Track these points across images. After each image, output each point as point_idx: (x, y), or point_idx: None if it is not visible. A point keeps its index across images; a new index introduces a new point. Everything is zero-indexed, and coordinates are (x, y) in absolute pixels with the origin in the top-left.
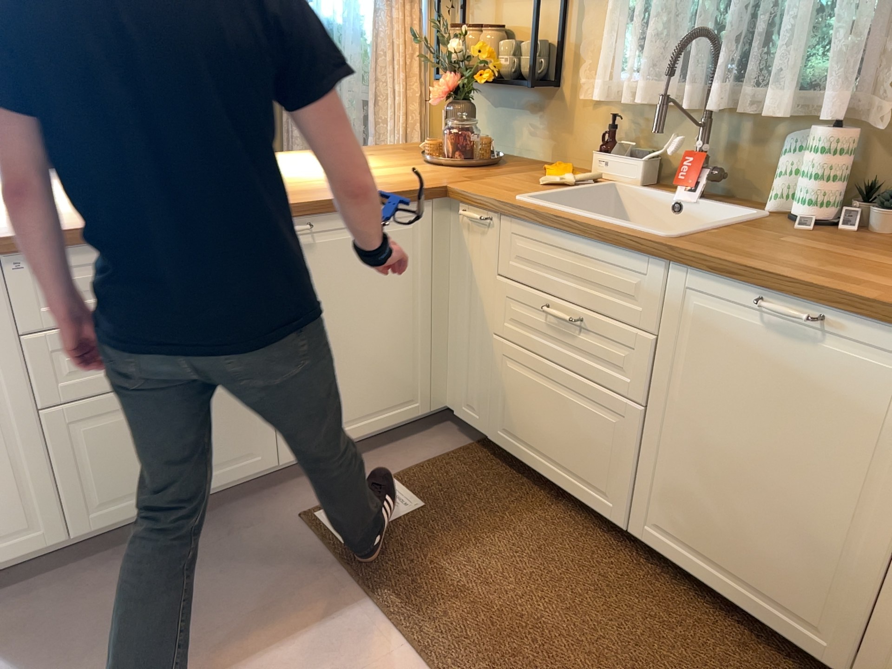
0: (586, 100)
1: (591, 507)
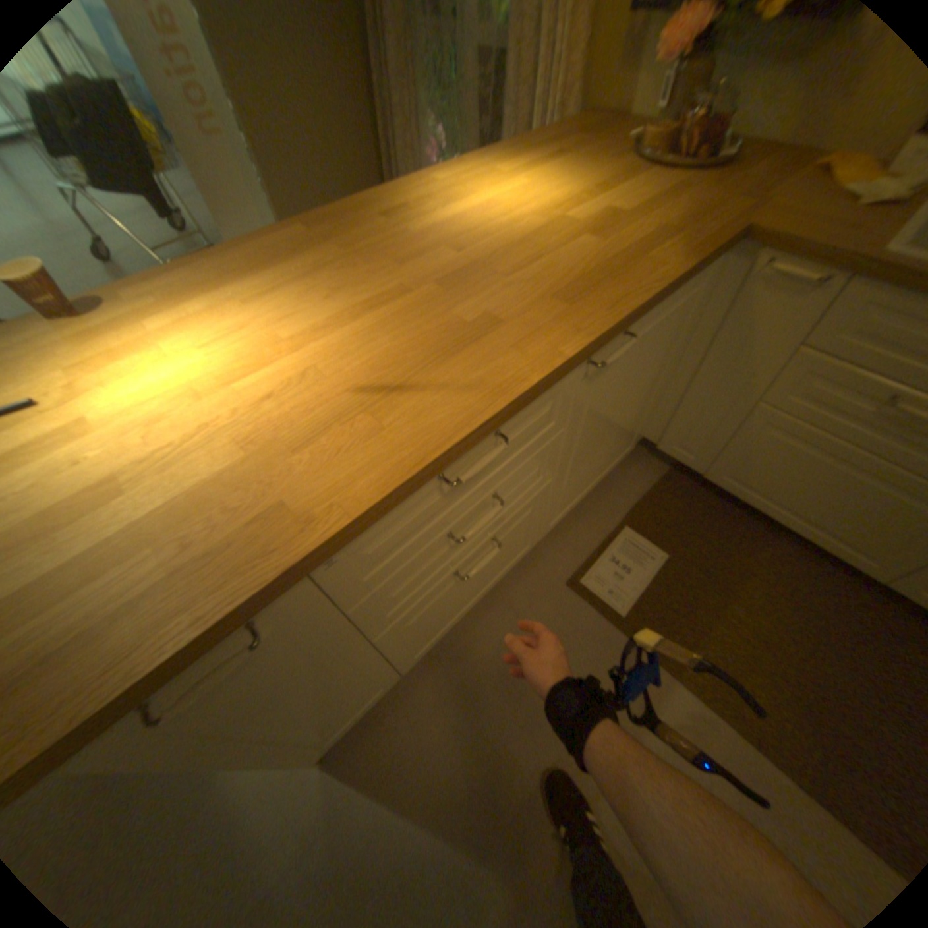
0: None
1: (840, 557)
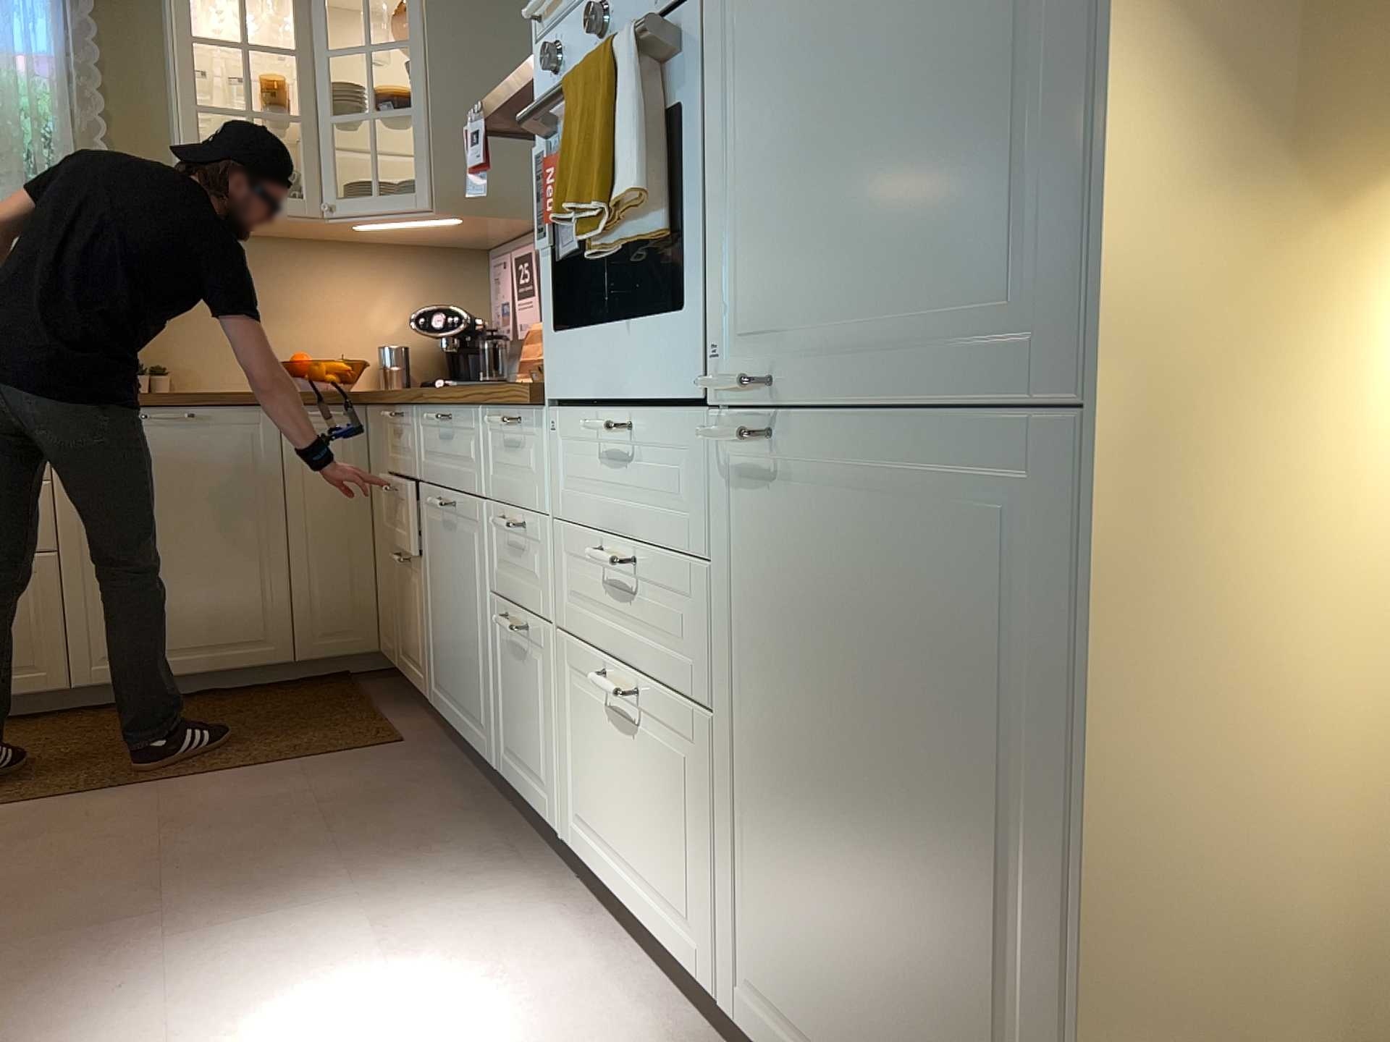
0: None
1: (16, 695)
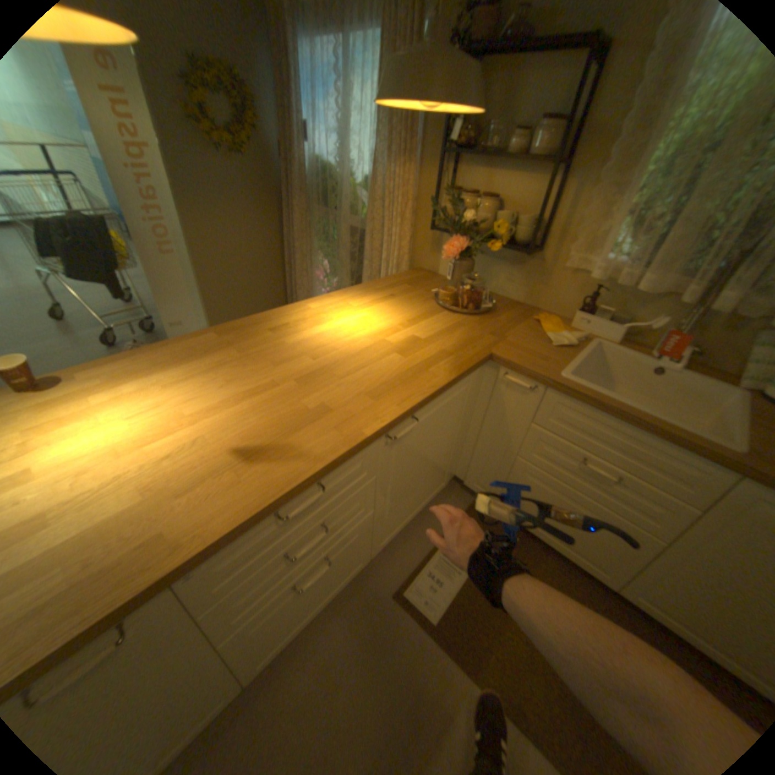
0: (571, 266)
1: (588, 571)
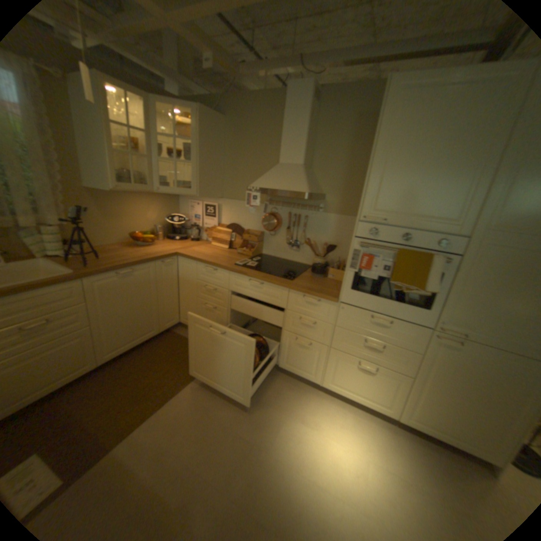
0: None
1: (78, 377)
